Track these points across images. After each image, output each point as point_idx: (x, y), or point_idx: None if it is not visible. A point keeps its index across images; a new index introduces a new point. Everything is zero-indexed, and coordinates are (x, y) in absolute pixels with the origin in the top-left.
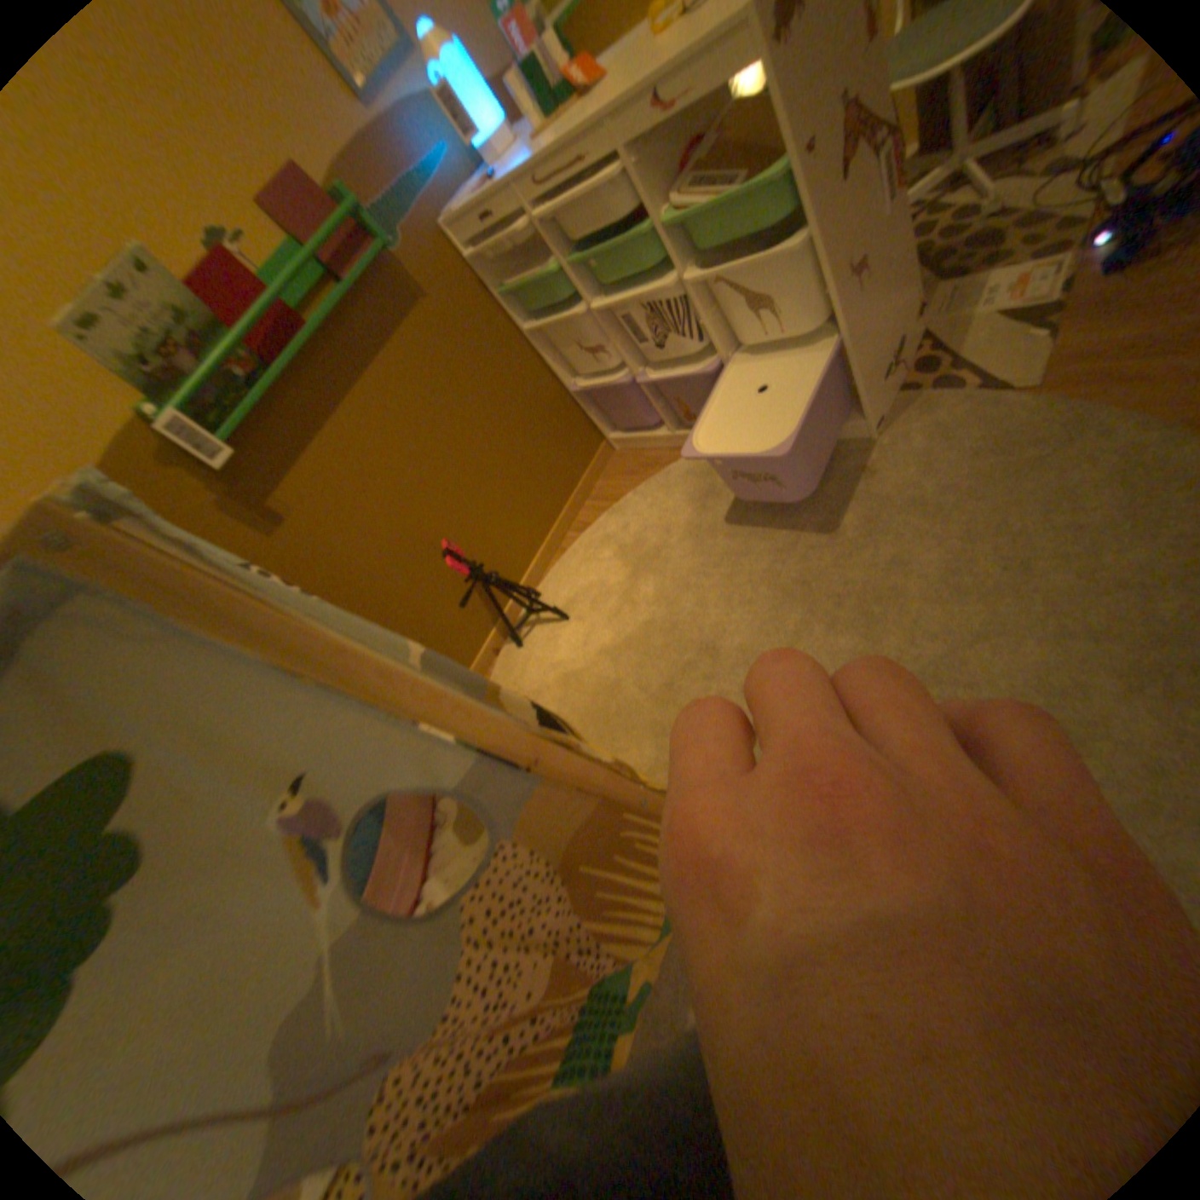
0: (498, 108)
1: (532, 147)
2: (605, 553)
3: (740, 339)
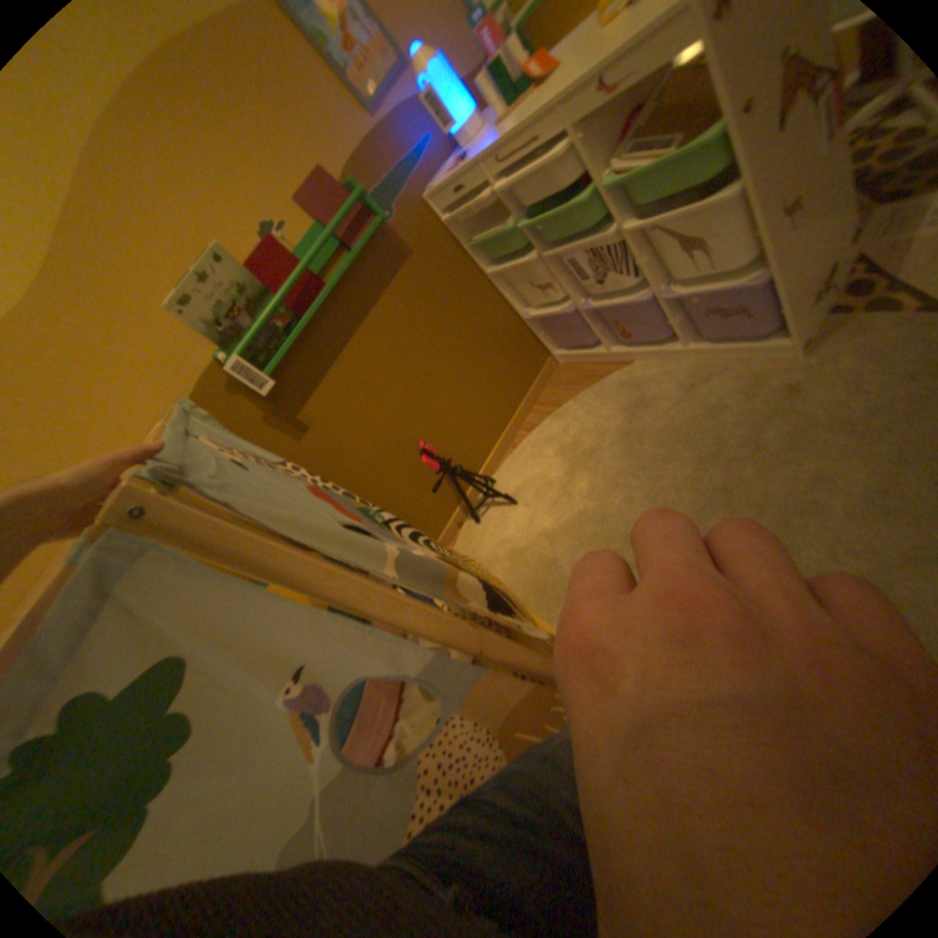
0: (471, 99)
1: (497, 131)
2: (548, 451)
3: (672, 275)
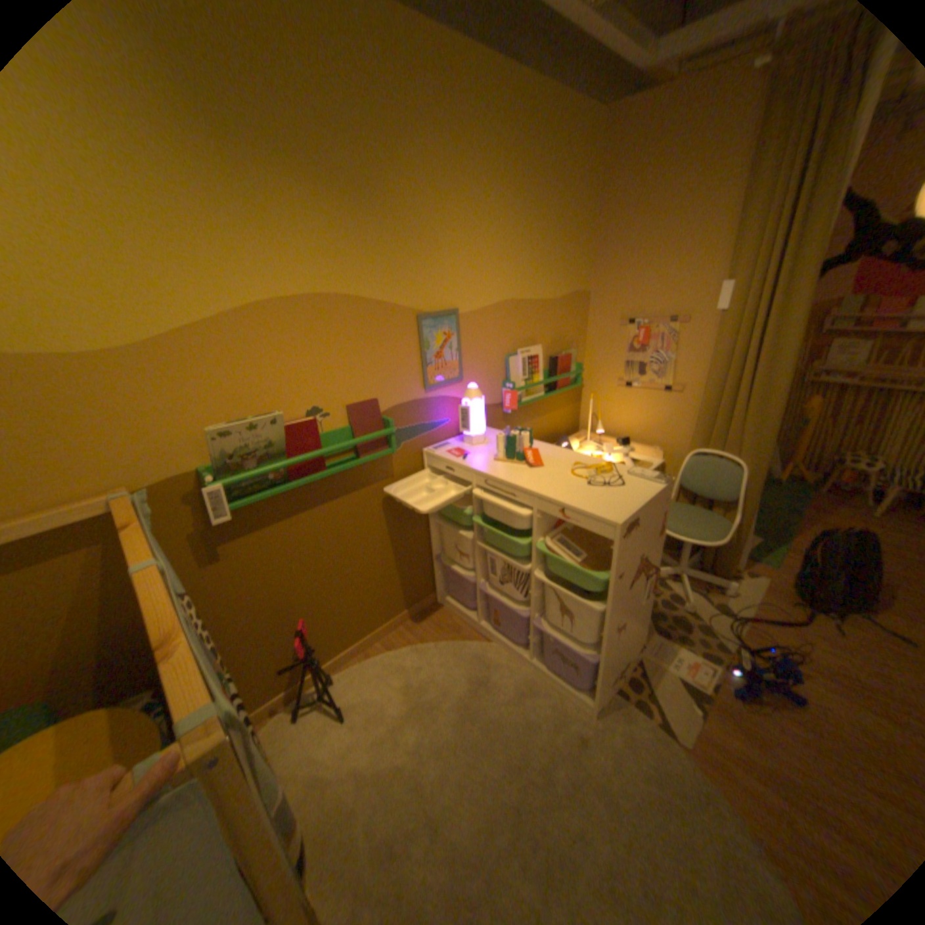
0: (484, 425)
1: (493, 467)
2: (395, 682)
3: (545, 611)
